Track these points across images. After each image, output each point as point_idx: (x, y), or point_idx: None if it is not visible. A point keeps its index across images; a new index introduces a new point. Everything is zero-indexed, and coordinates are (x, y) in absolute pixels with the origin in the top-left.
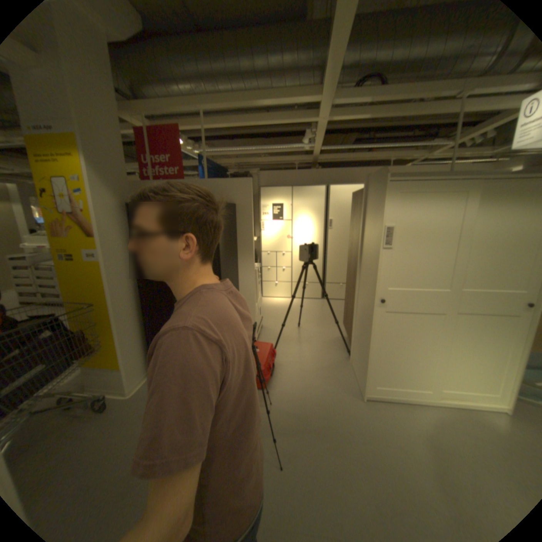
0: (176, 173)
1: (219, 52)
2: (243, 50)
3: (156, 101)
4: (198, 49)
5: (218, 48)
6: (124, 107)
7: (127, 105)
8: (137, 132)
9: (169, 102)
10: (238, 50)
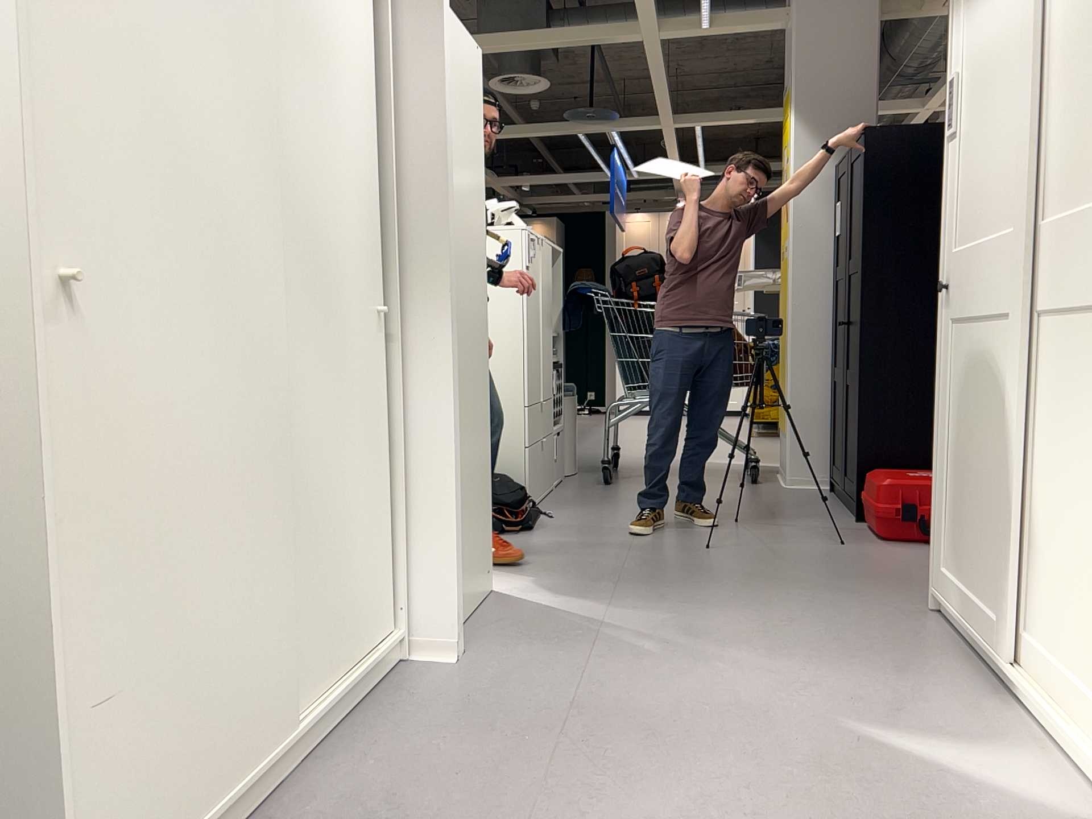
0: None
1: None
2: None
3: None
4: None
5: None
6: None
7: None
8: None
9: None
10: None
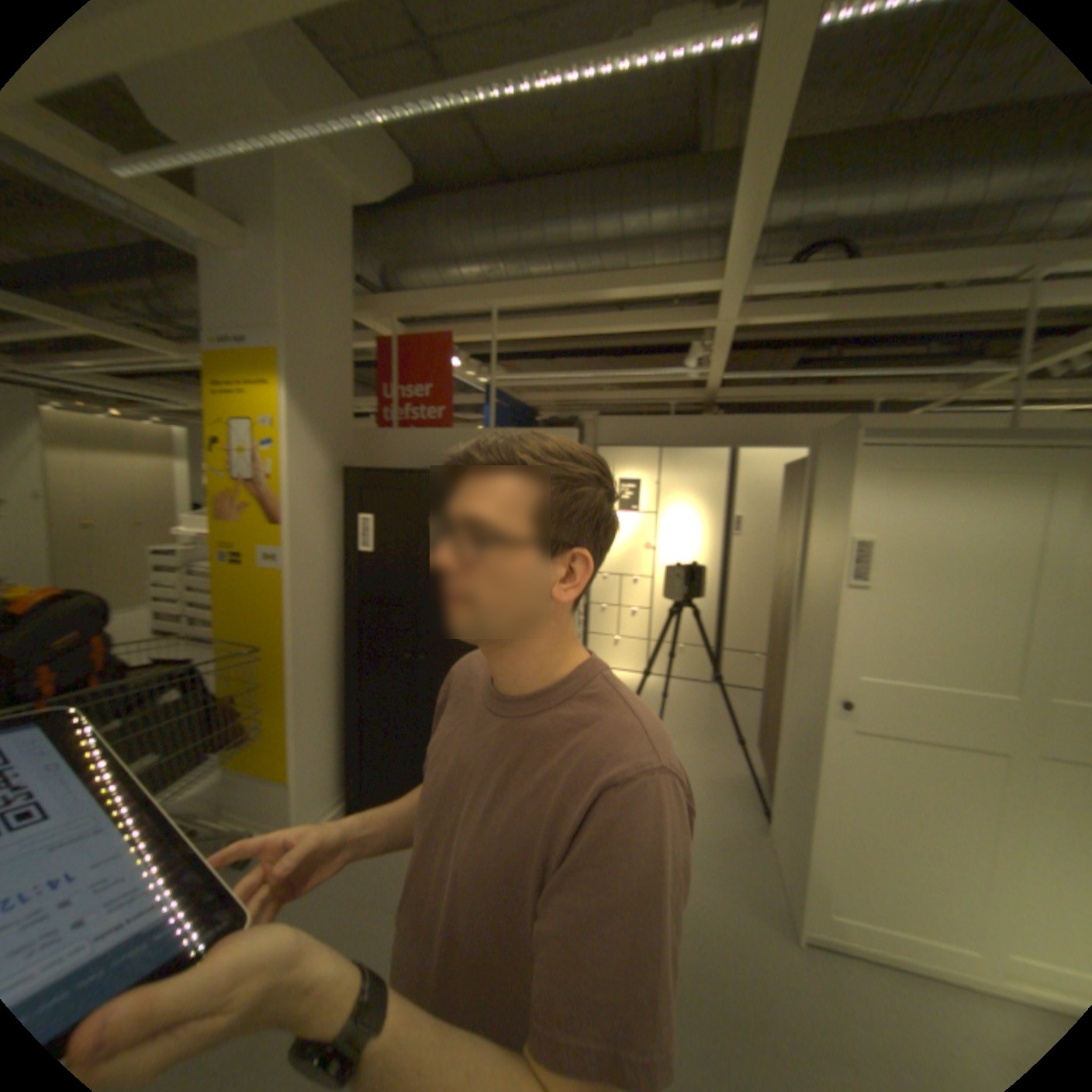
0: (437, 416)
1: (533, 213)
2: (578, 207)
3: (418, 295)
4: (498, 208)
5: (533, 205)
6: (365, 304)
7: (370, 301)
8: (381, 345)
9: (440, 295)
10: (569, 208)
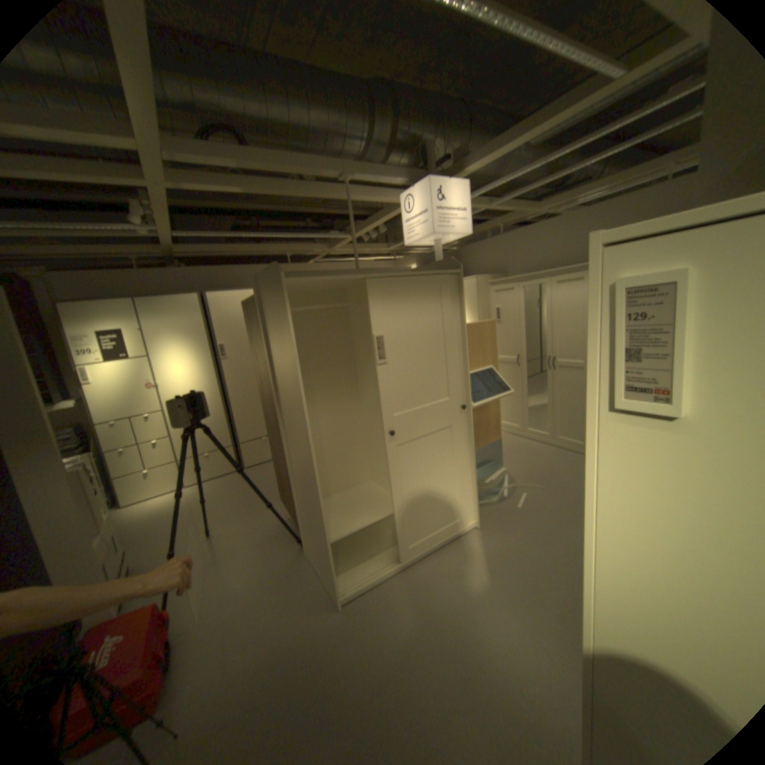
0: None
1: None
2: None
3: None
4: None
5: None
6: None
7: None
8: None
9: None
10: None
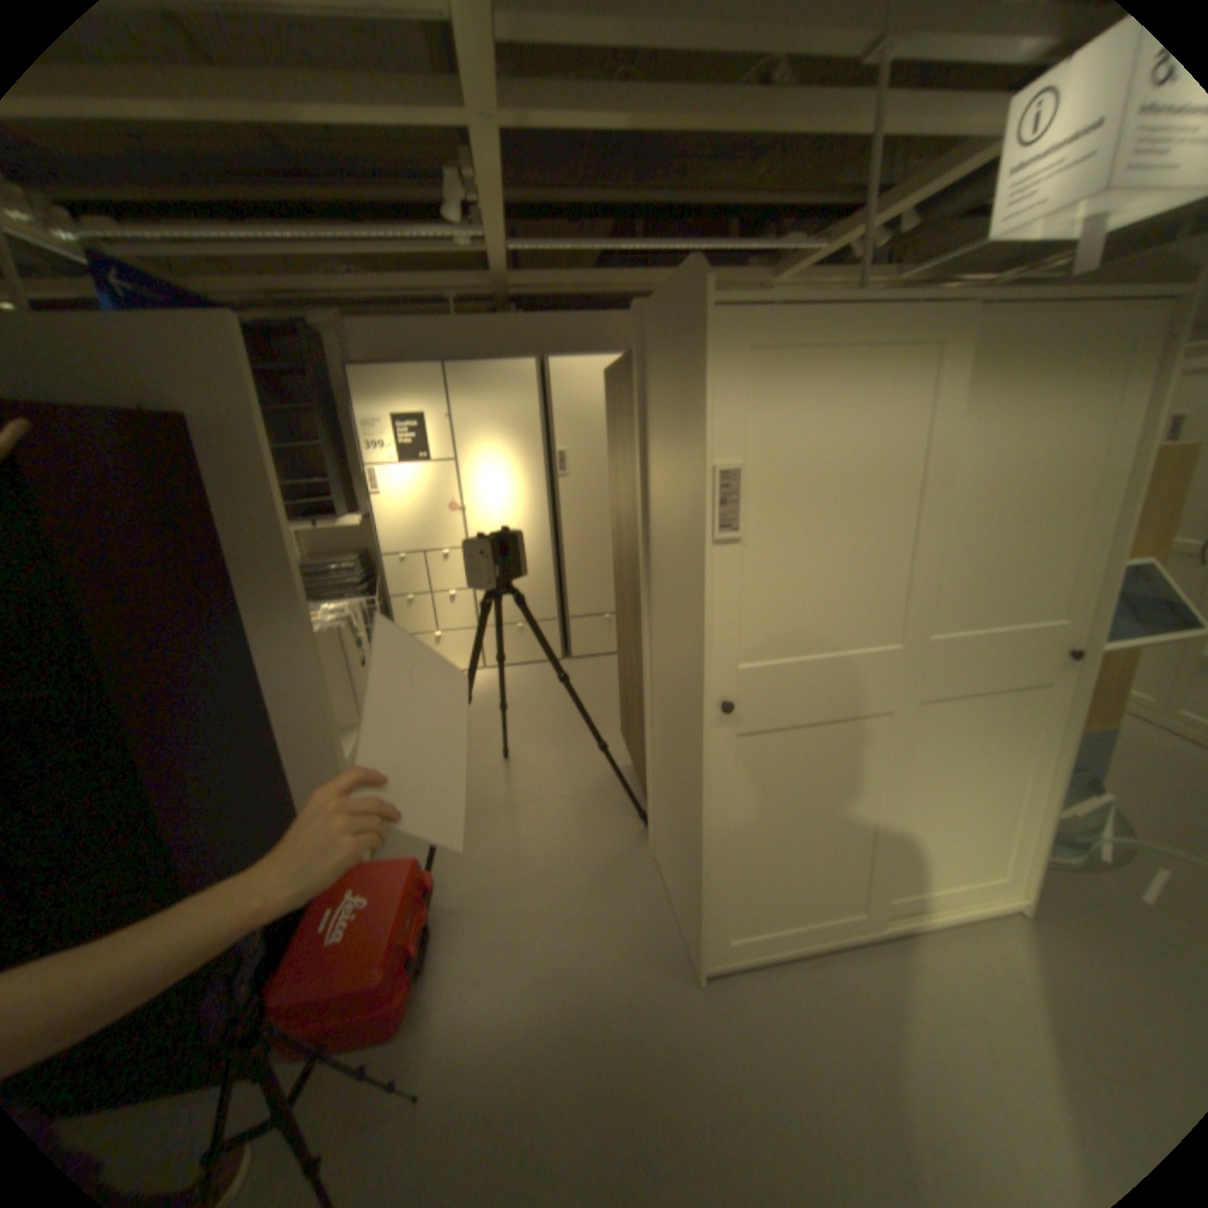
0: None
1: None
2: None
3: None
4: None
5: None
6: None
7: None
8: None
9: None
10: None
